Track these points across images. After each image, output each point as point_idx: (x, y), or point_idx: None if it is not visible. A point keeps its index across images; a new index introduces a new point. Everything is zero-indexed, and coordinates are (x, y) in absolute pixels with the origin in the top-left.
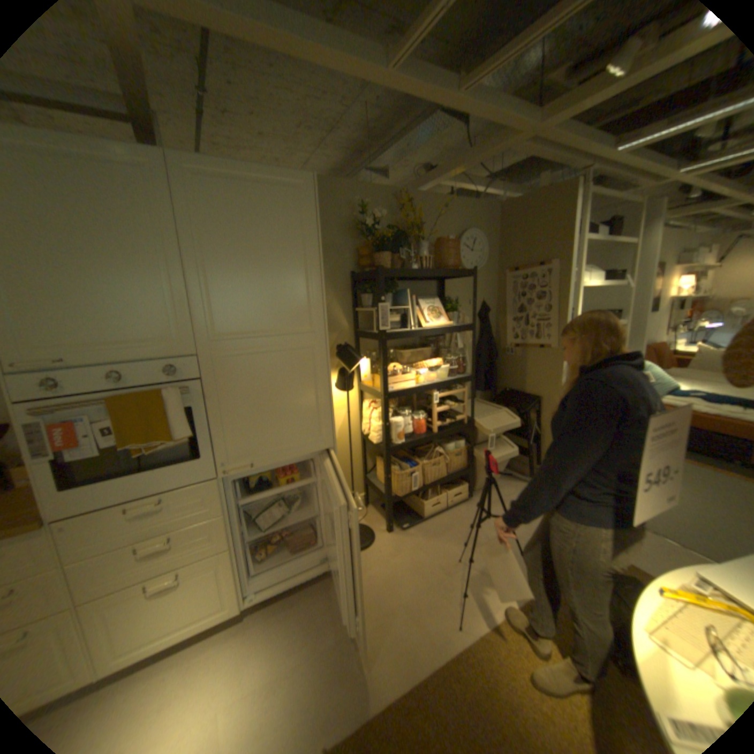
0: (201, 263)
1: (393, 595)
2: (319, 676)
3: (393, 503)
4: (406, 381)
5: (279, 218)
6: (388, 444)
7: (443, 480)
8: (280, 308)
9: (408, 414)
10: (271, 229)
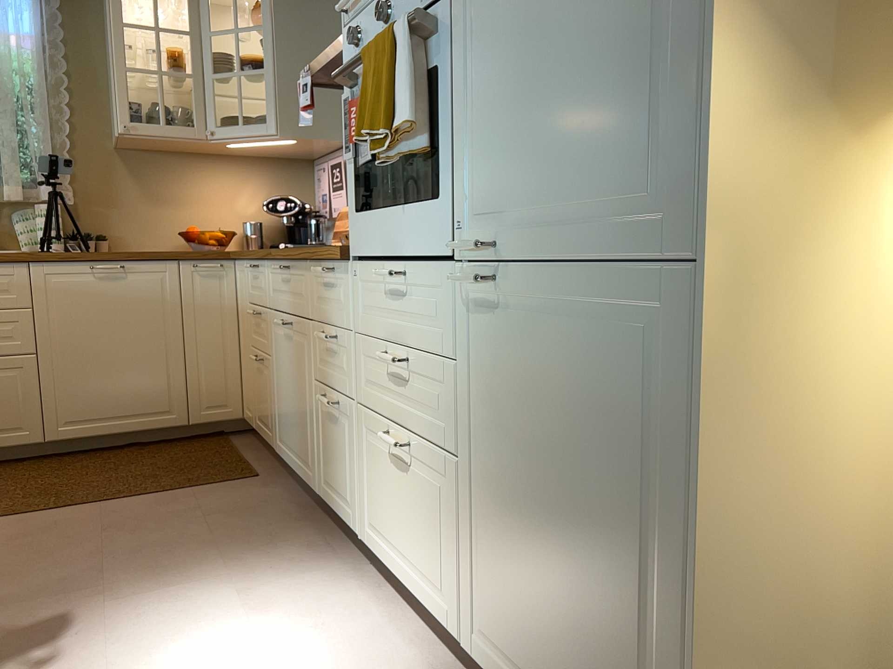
0: None
1: None
2: None
3: None
4: None
5: None
6: None
7: None
8: None
9: None
10: None
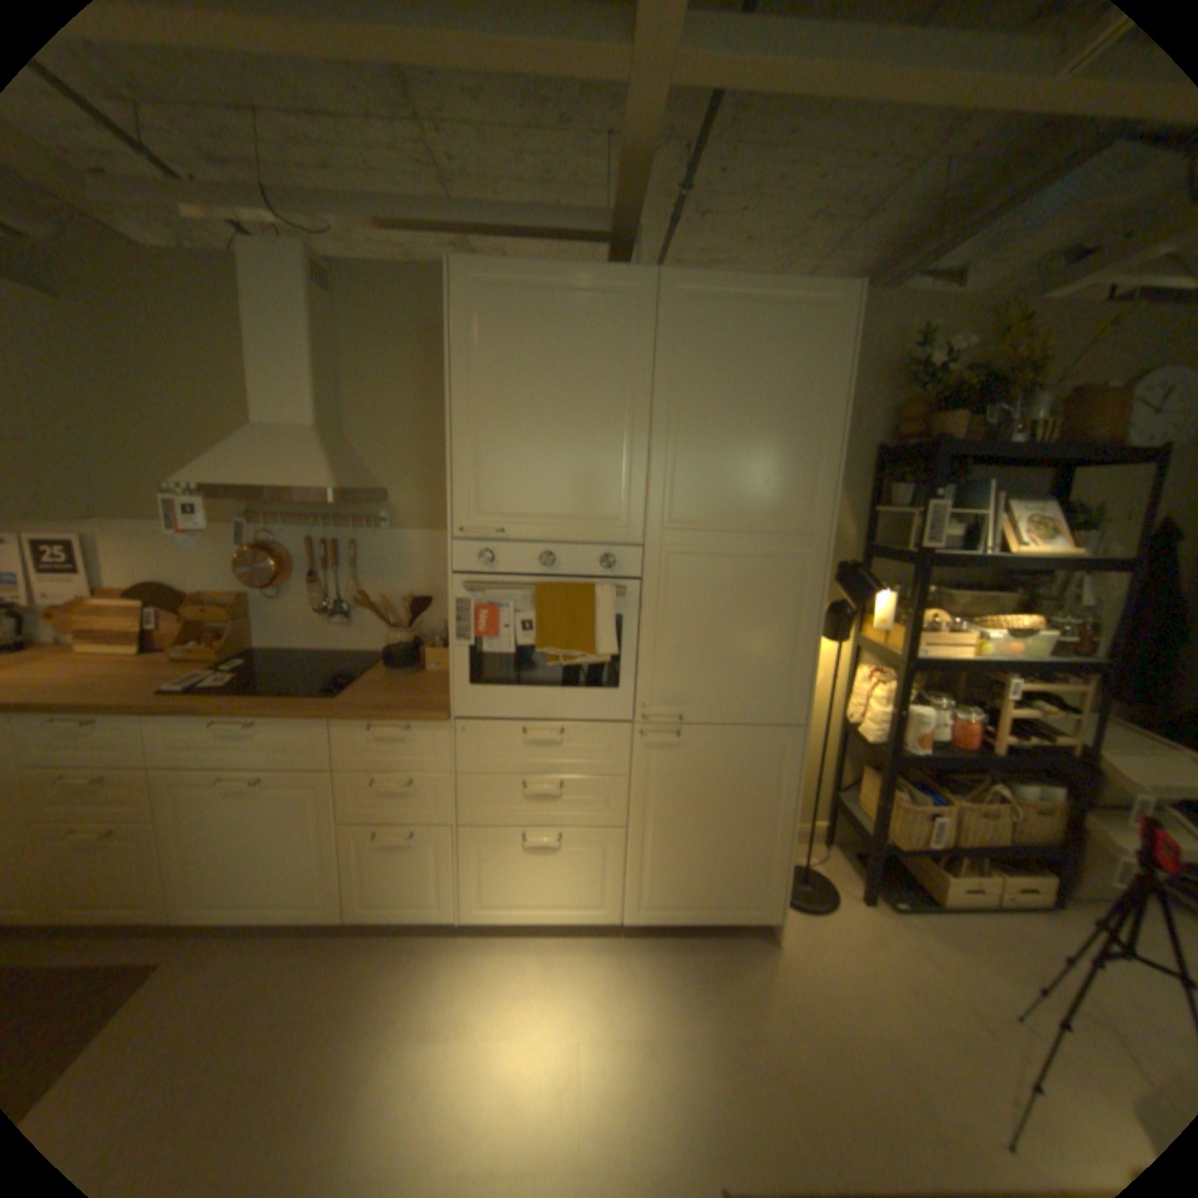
0: (672, 420)
1: (867, 1014)
2: (725, 1074)
3: (886, 857)
4: (955, 645)
5: (793, 355)
6: (897, 748)
7: (1000, 851)
8: (765, 492)
9: (947, 708)
10: (777, 372)
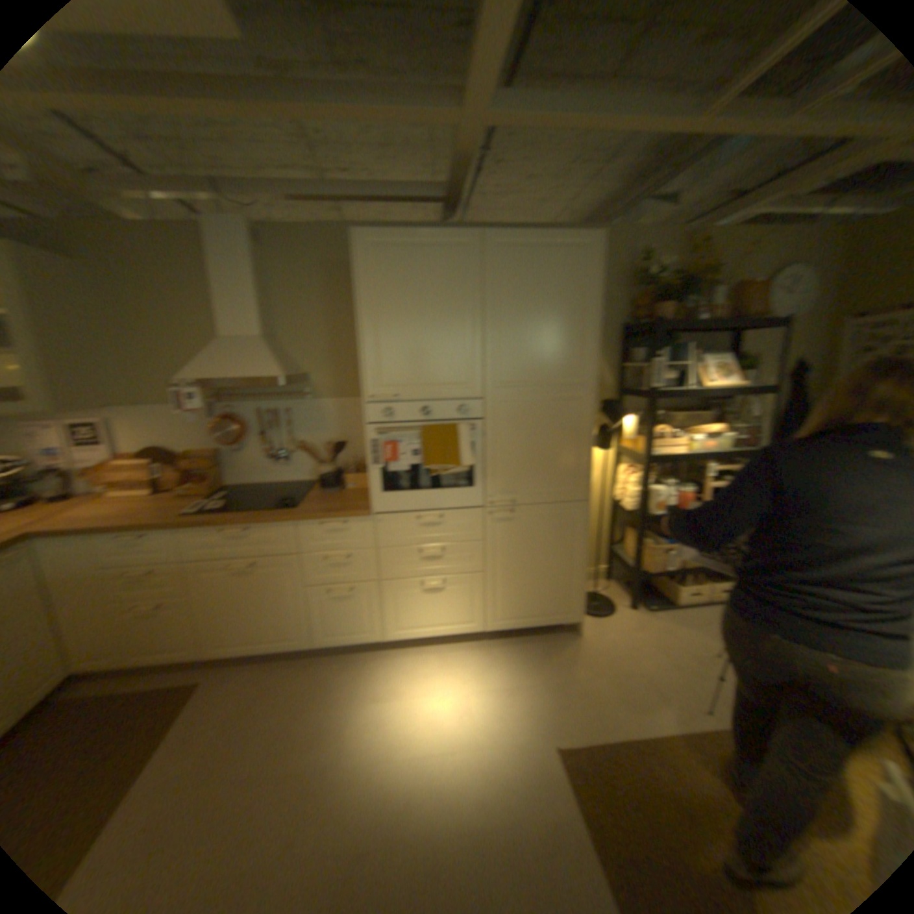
0: (498, 321)
1: (634, 664)
2: (555, 699)
3: (643, 579)
4: (676, 446)
5: (567, 277)
6: (645, 512)
7: (710, 569)
8: (556, 361)
9: (674, 485)
10: (559, 288)
